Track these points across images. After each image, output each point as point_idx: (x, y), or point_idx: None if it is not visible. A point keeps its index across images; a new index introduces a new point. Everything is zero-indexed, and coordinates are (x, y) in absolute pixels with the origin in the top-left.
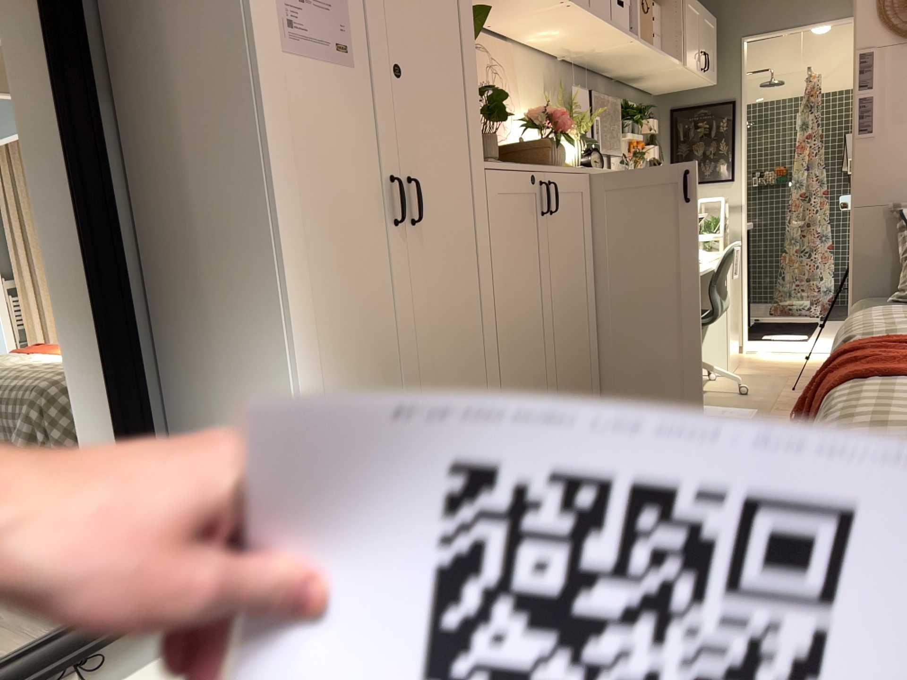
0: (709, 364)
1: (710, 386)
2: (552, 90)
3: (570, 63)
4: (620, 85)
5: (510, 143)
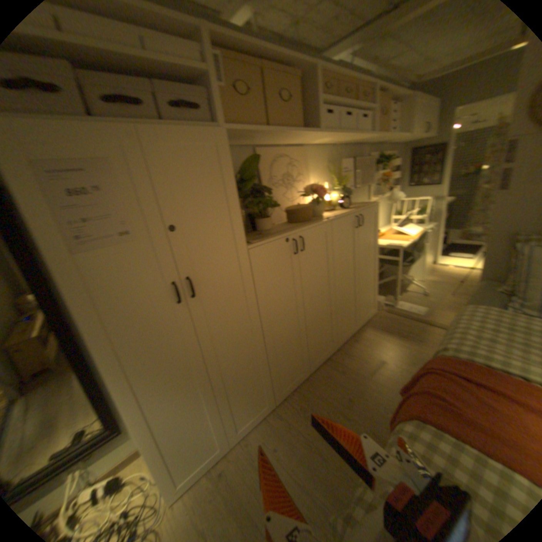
0: (412, 277)
1: (410, 288)
2: (332, 161)
3: (344, 144)
4: (379, 144)
5: (289, 209)
